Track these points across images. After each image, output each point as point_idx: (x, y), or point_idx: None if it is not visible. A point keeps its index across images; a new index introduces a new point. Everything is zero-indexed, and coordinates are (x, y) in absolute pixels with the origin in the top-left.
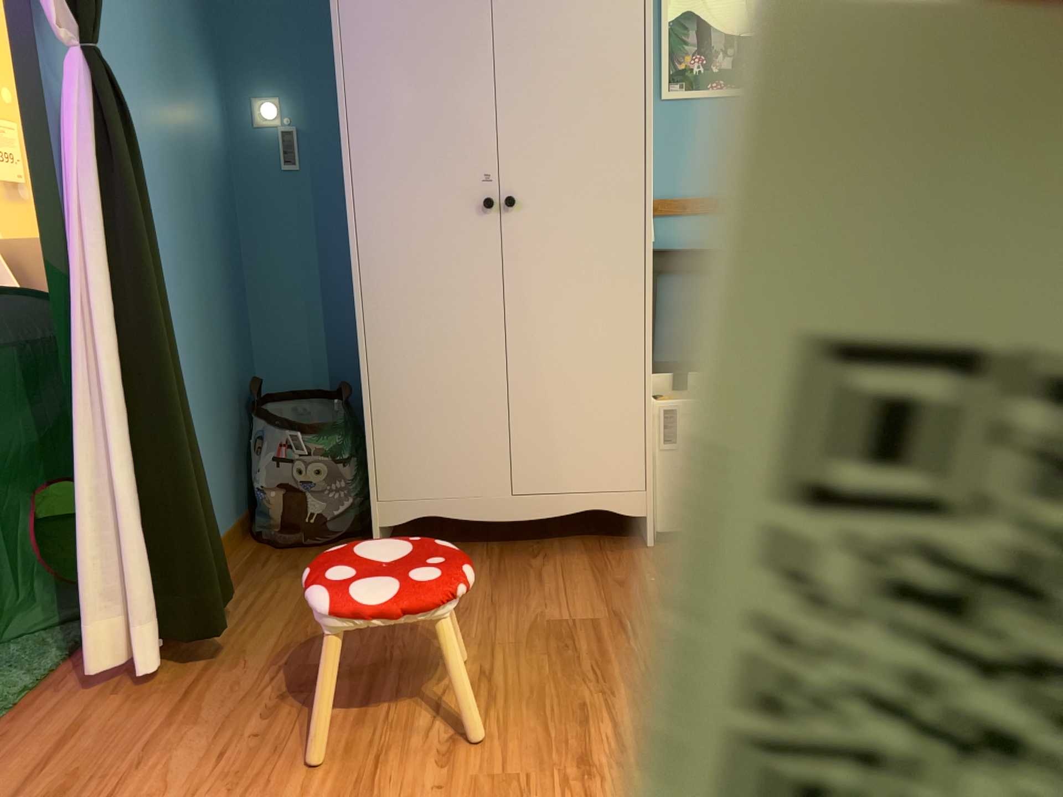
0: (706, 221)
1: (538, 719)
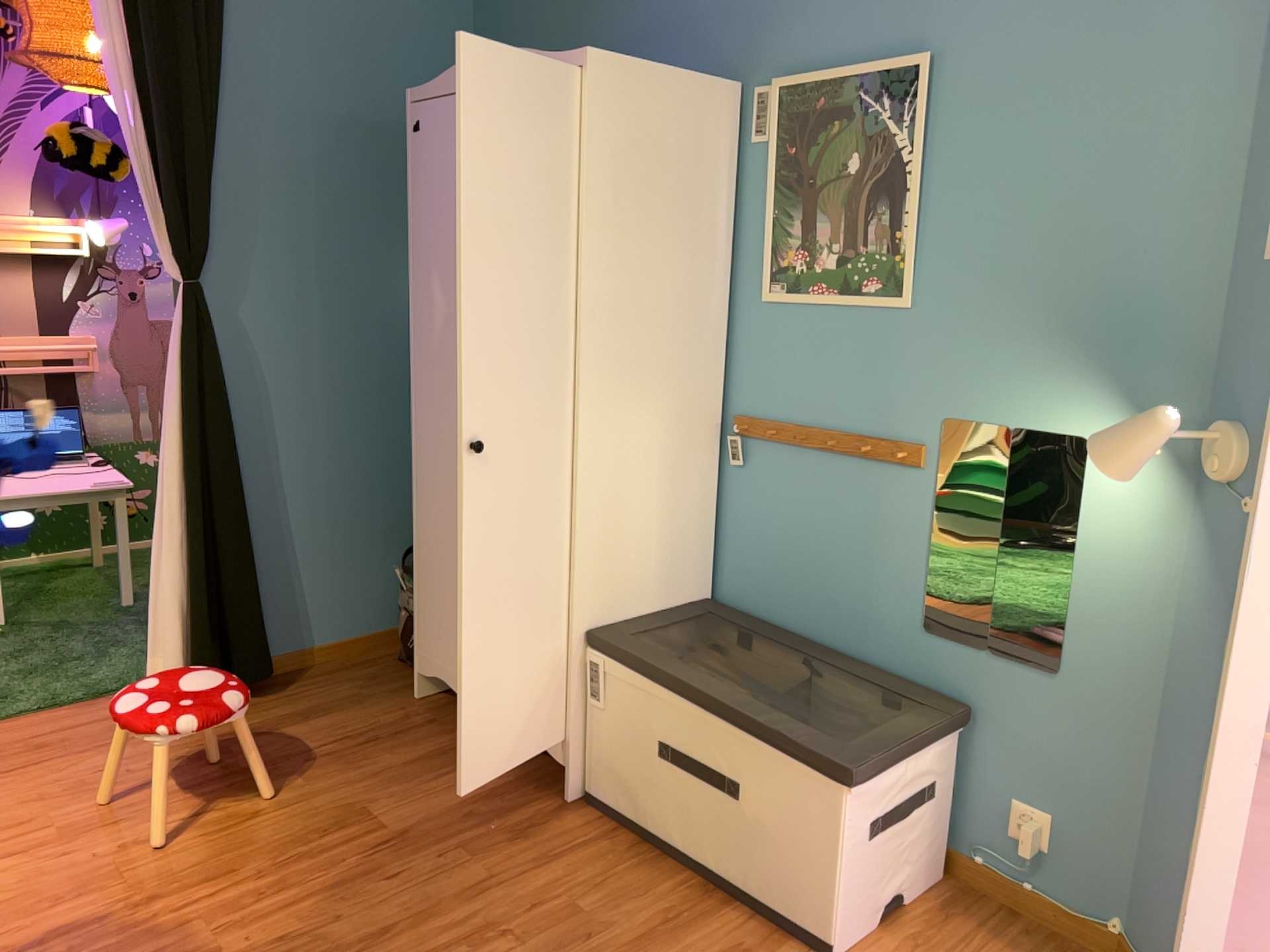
0: (797, 453)
1: (210, 862)
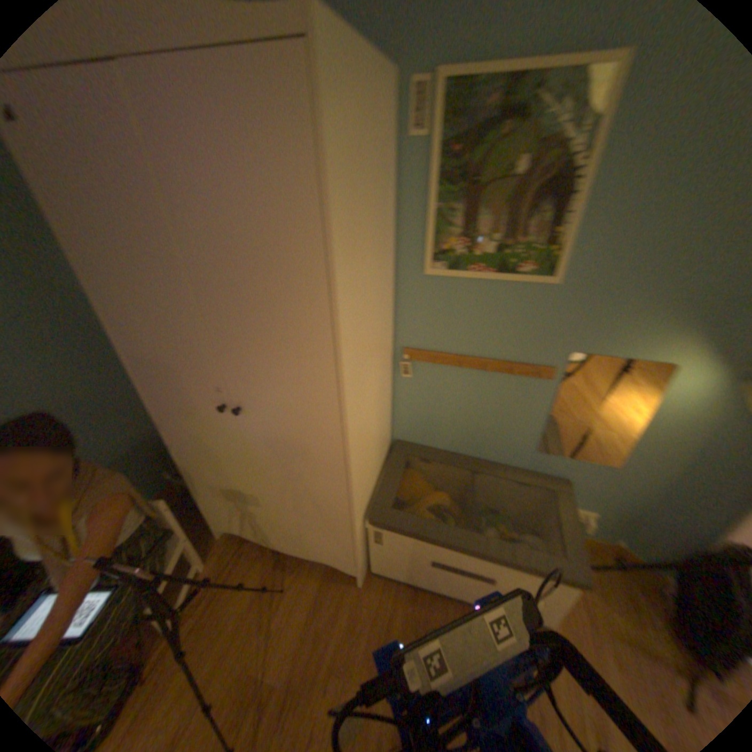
0: (454, 371)
1: None
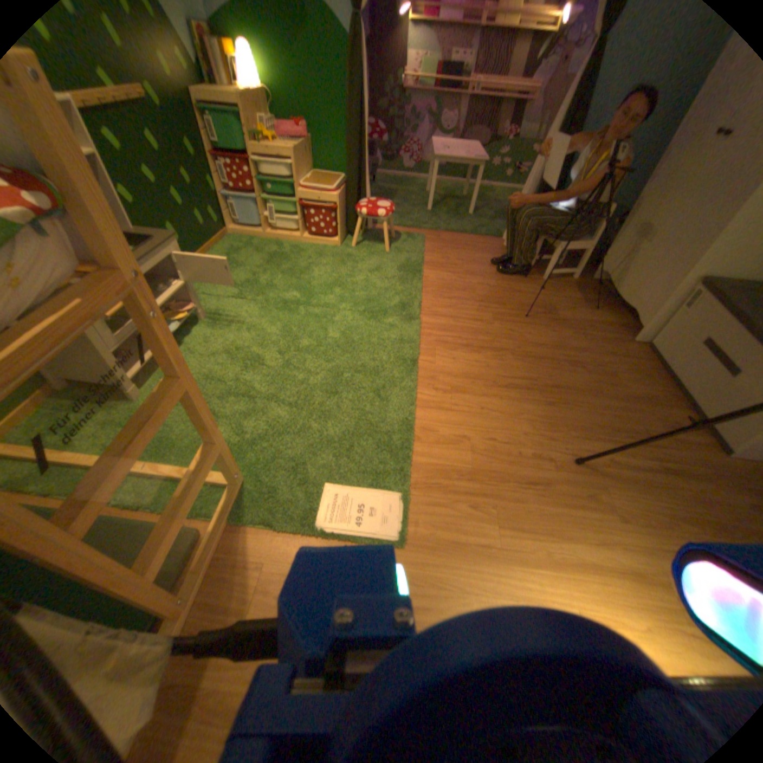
0: None
1: (496, 300)
